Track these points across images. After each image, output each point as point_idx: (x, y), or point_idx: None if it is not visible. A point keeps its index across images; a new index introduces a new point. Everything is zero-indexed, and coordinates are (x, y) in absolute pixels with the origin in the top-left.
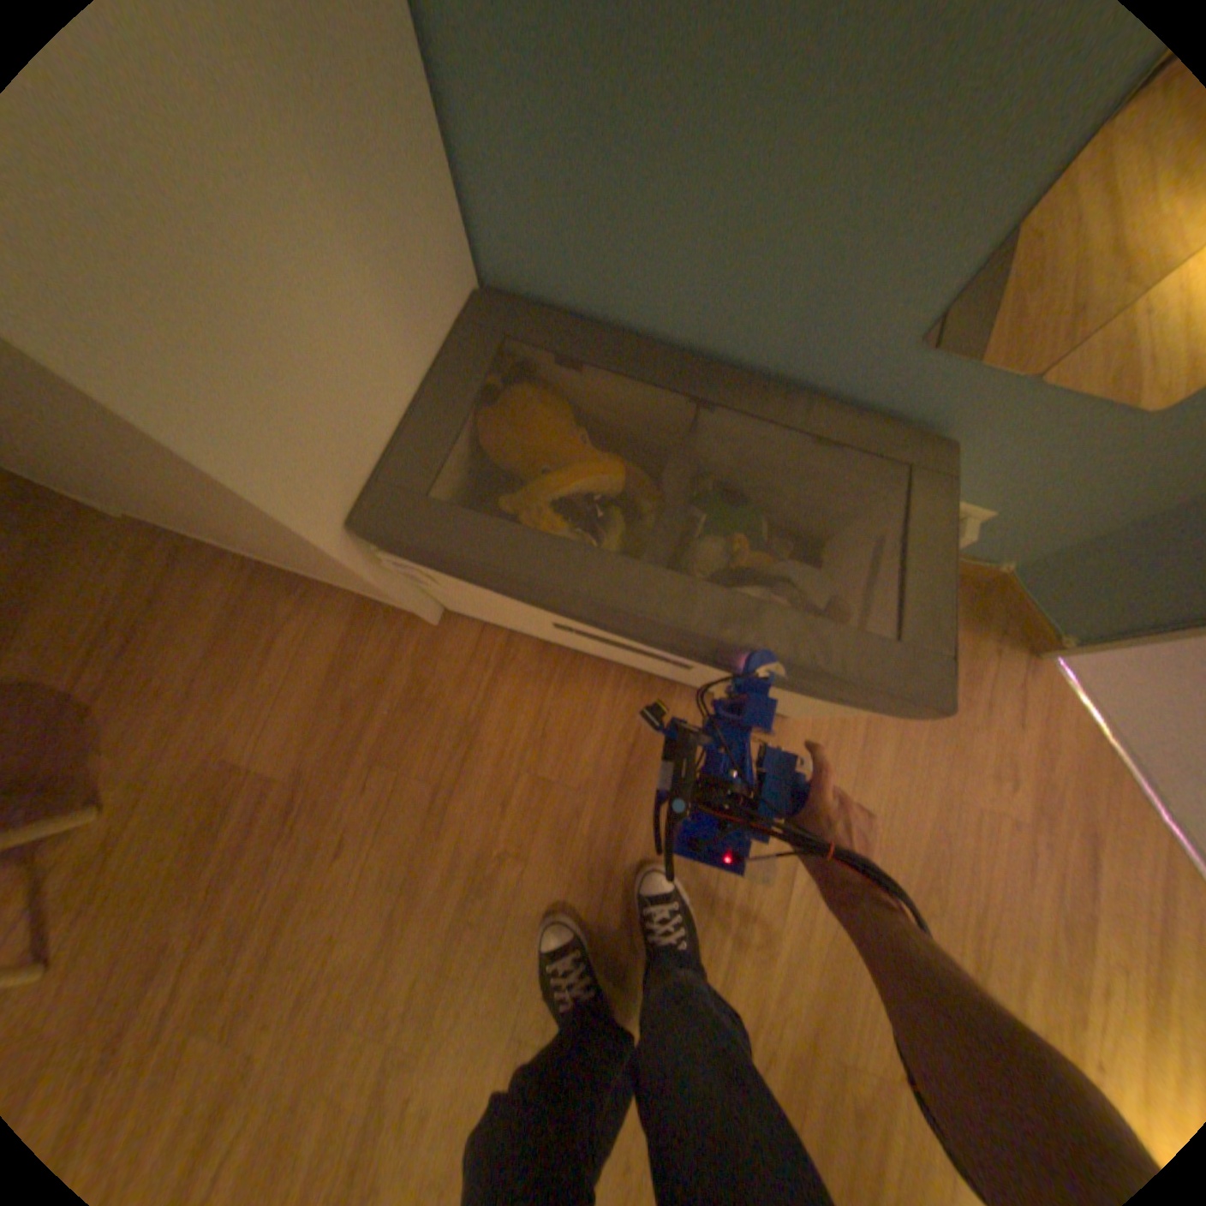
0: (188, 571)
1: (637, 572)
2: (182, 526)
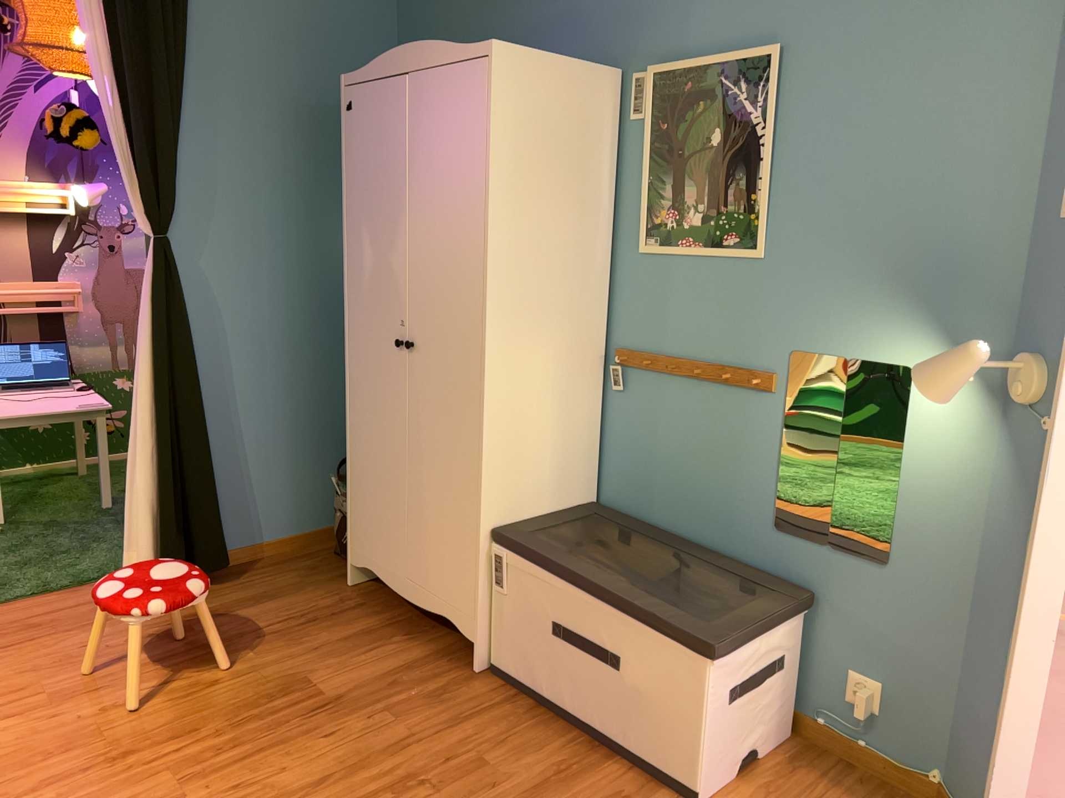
0: (361, 611)
1: (602, 570)
2: (404, 552)
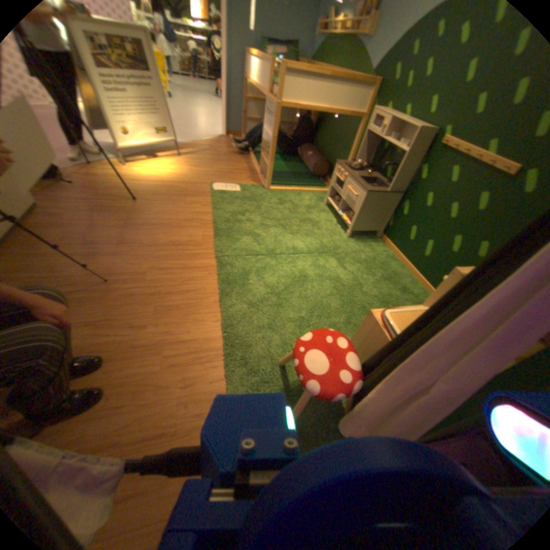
0: None
1: None
2: None
